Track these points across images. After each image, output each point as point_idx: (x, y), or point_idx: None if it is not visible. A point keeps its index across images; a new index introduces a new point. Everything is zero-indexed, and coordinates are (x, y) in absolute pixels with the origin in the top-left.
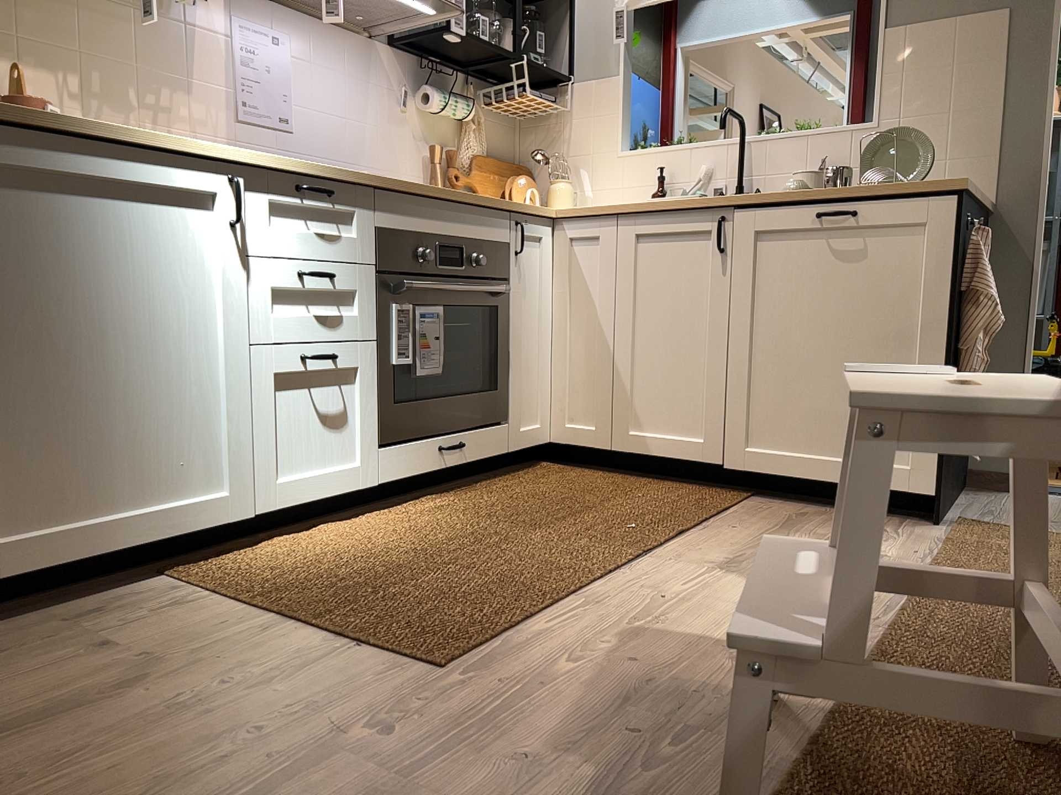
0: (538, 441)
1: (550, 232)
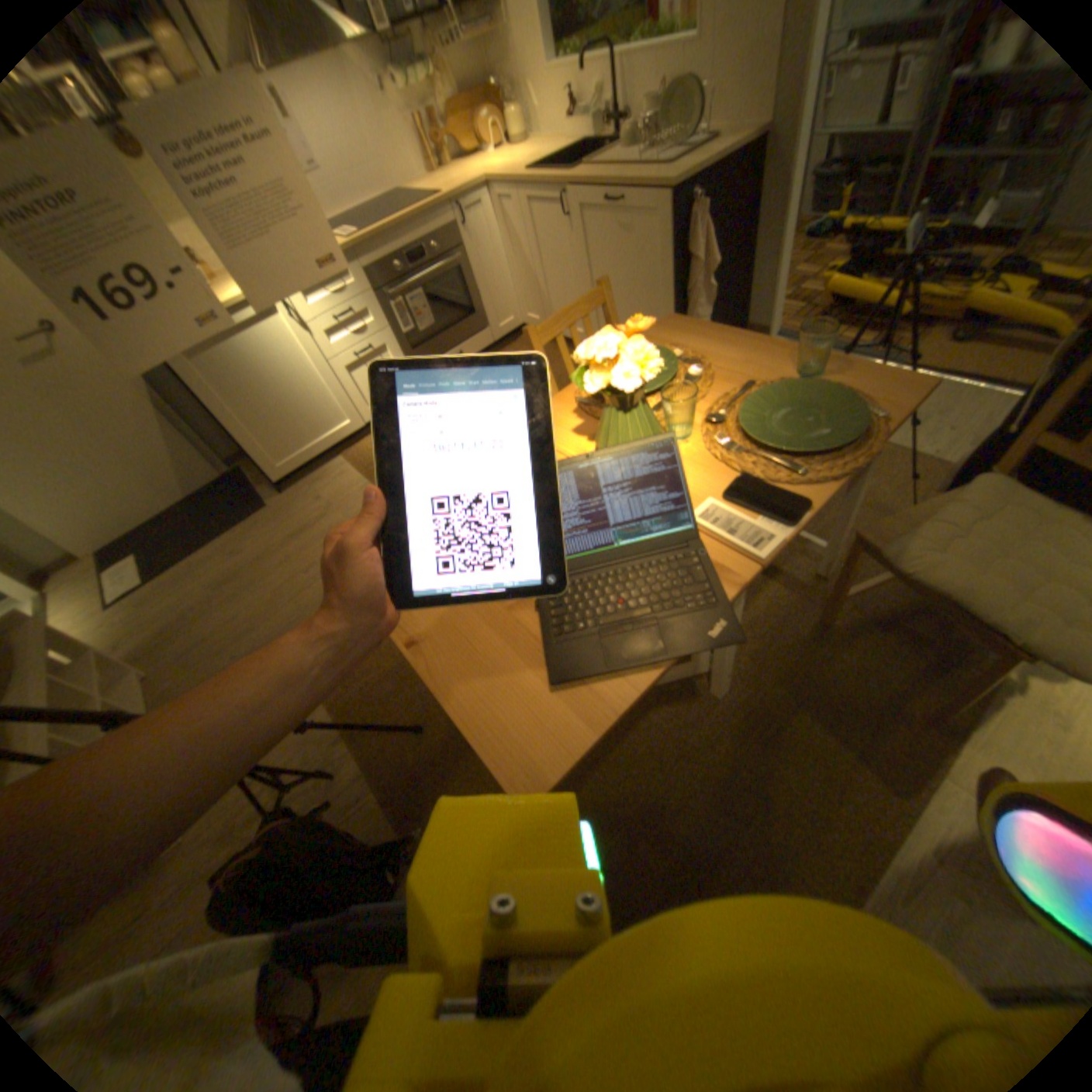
0: (514, 325)
1: (487, 189)
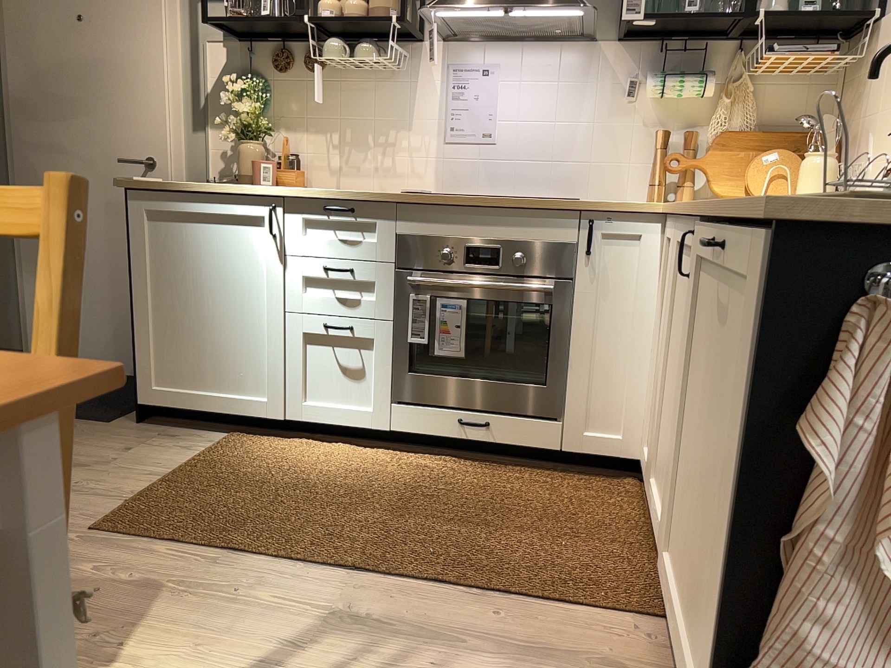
0: (616, 455)
1: (659, 232)
